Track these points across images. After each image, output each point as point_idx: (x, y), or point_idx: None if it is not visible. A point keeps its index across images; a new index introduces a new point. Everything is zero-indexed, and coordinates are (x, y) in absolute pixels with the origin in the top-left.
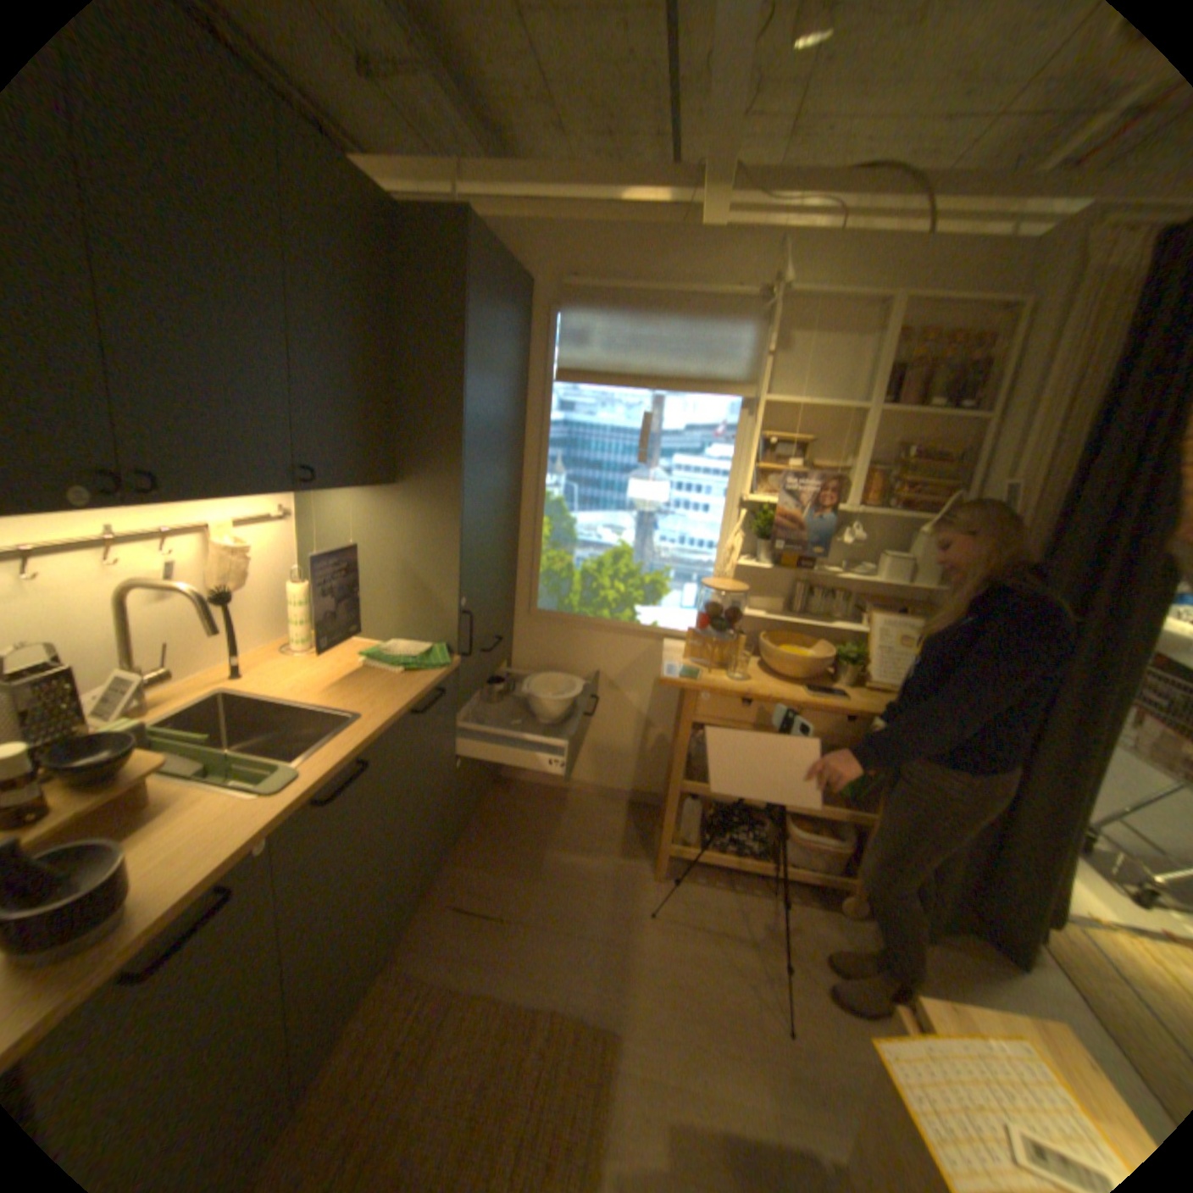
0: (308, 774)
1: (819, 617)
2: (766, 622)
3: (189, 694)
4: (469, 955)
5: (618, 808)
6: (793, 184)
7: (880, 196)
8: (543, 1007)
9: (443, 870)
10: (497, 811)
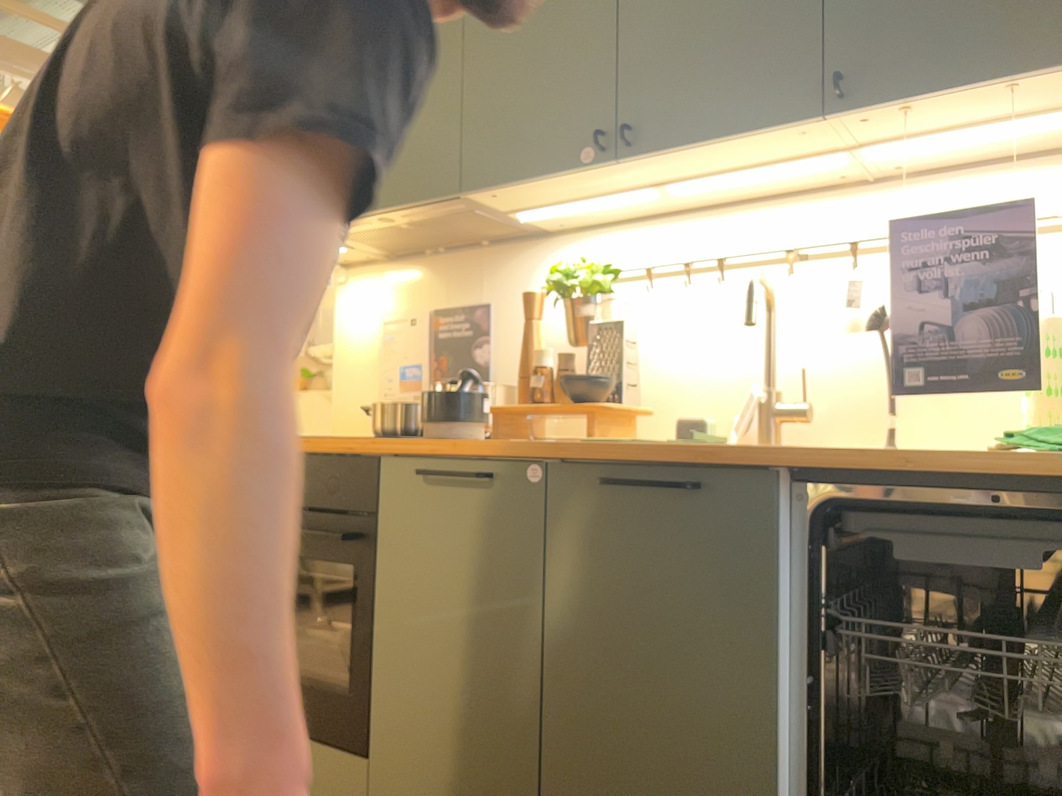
0: (624, 447)
1: None
2: None
3: None
4: None
5: None
6: None
7: None
8: None
9: None
10: None
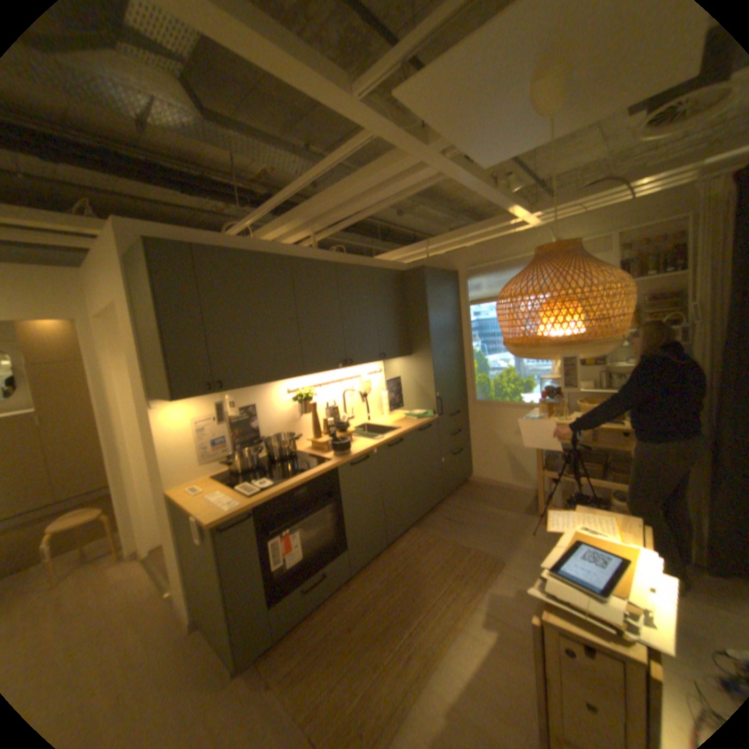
0: (385, 438)
1: (618, 389)
2: (591, 396)
3: (357, 424)
4: (448, 531)
5: (529, 498)
6: (556, 203)
7: (601, 193)
8: (474, 550)
9: (441, 507)
10: (467, 492)
